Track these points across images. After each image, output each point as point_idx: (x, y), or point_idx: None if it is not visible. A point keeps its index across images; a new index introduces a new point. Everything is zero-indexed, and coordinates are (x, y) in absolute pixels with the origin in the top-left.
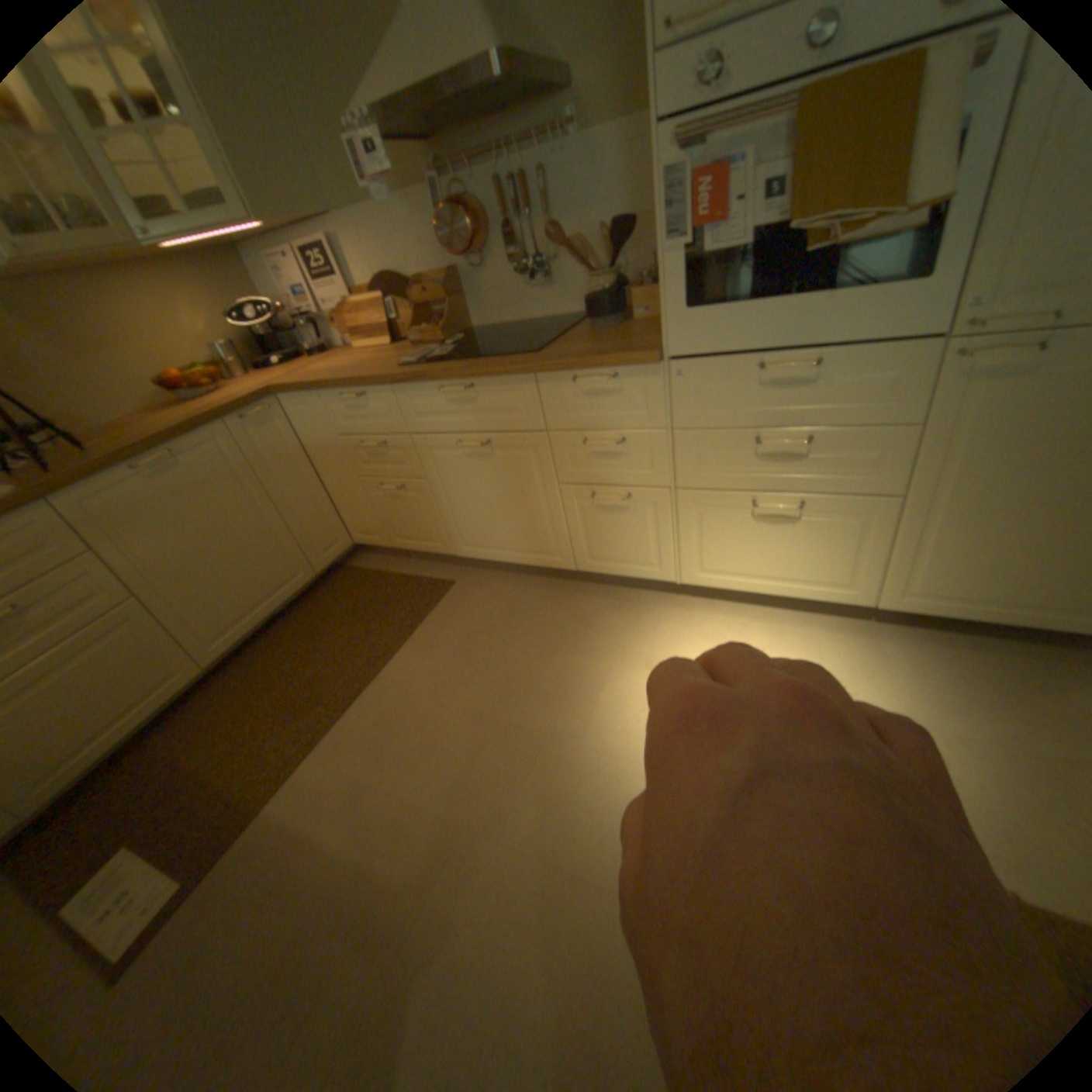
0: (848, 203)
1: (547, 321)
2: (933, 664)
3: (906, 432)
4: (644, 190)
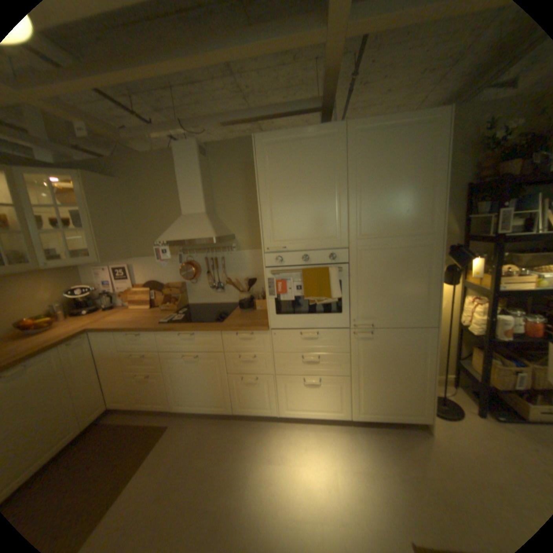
0: (318, 296)
1: (222, 305)
2: (374, 444)
3: (346, 356)
4: (258, 270)
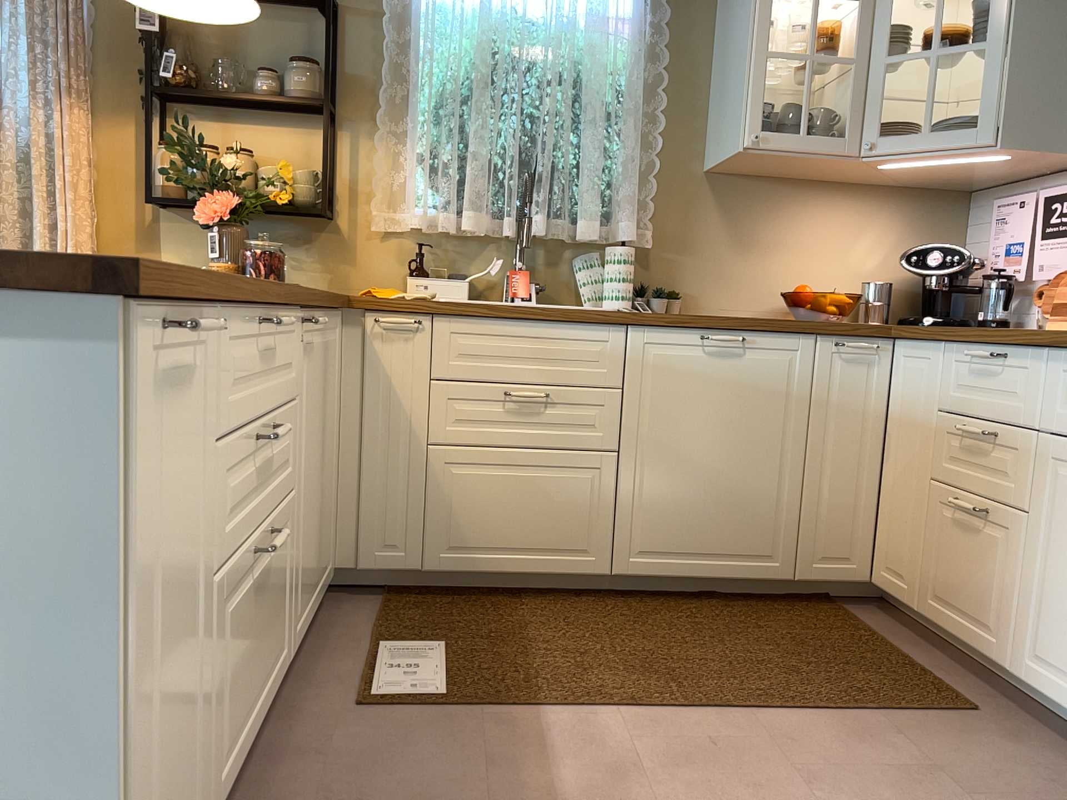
0: None
1: None
2: None
3: None
4: None
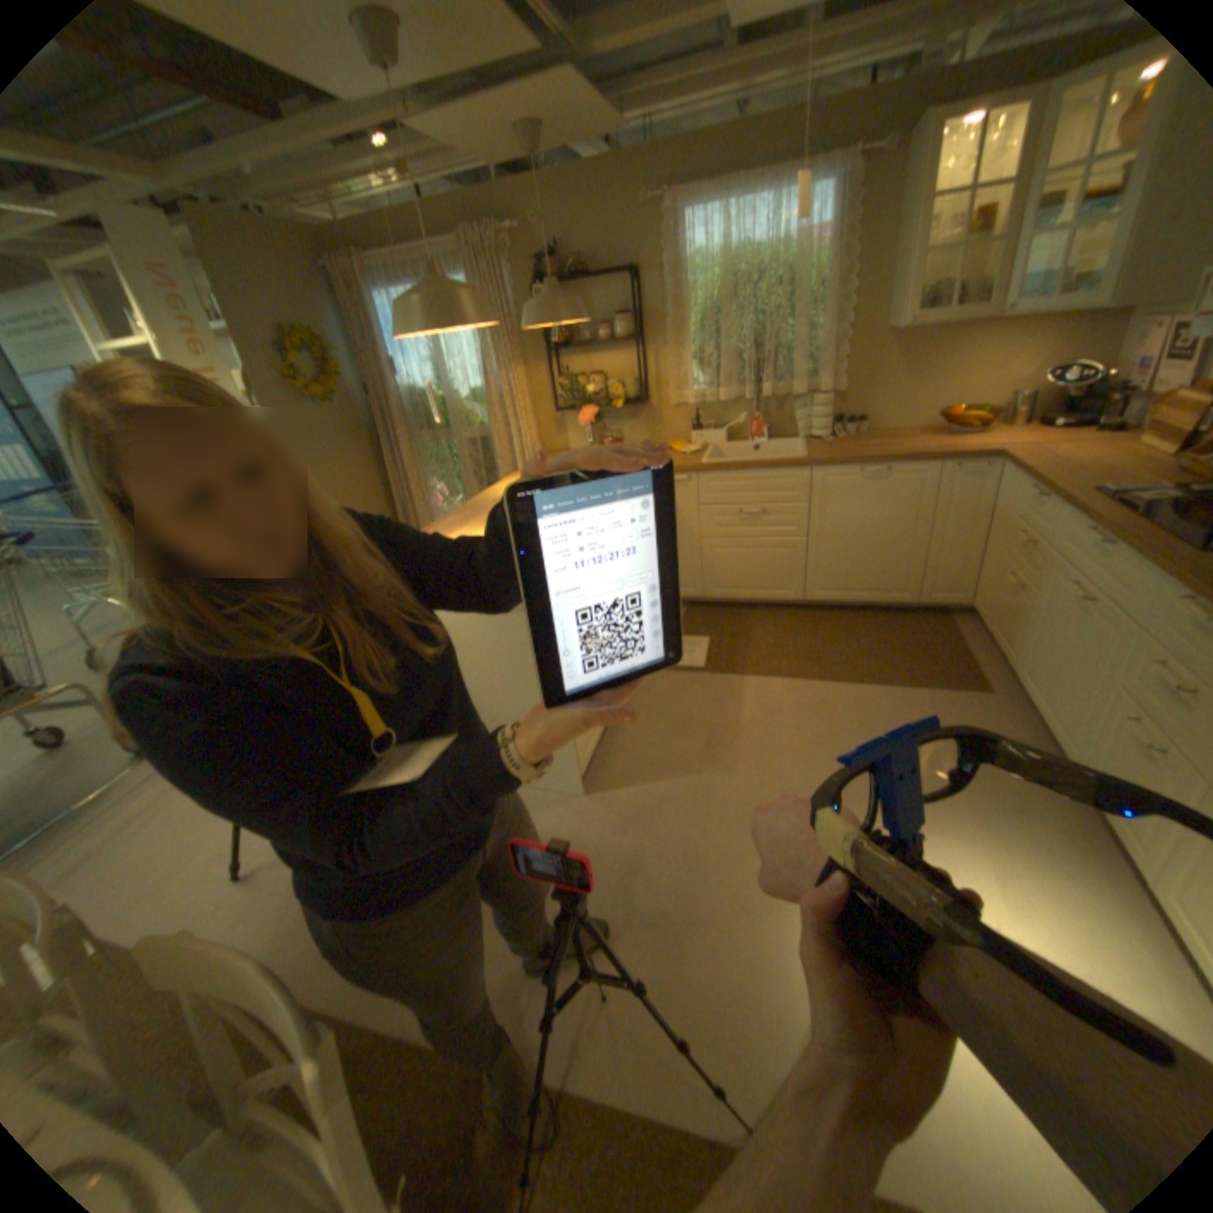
0: None
1: None
2: None
3: None
4: None
